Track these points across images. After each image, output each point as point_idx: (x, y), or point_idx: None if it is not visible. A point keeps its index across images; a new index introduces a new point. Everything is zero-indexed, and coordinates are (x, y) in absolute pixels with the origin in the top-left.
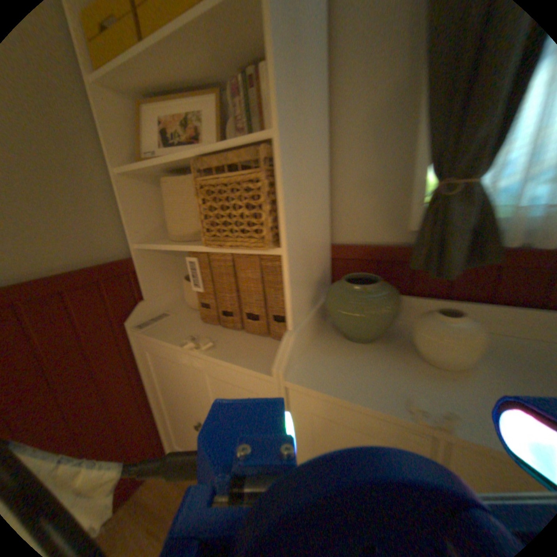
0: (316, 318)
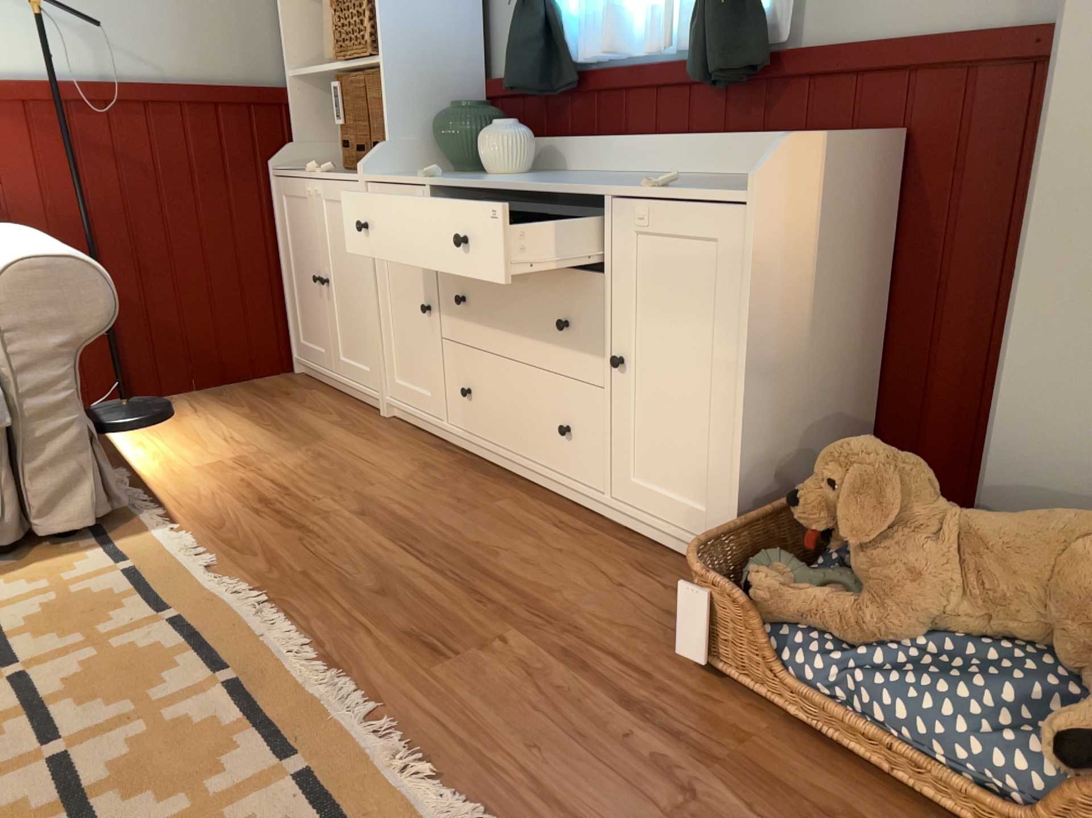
0: (422, 147)
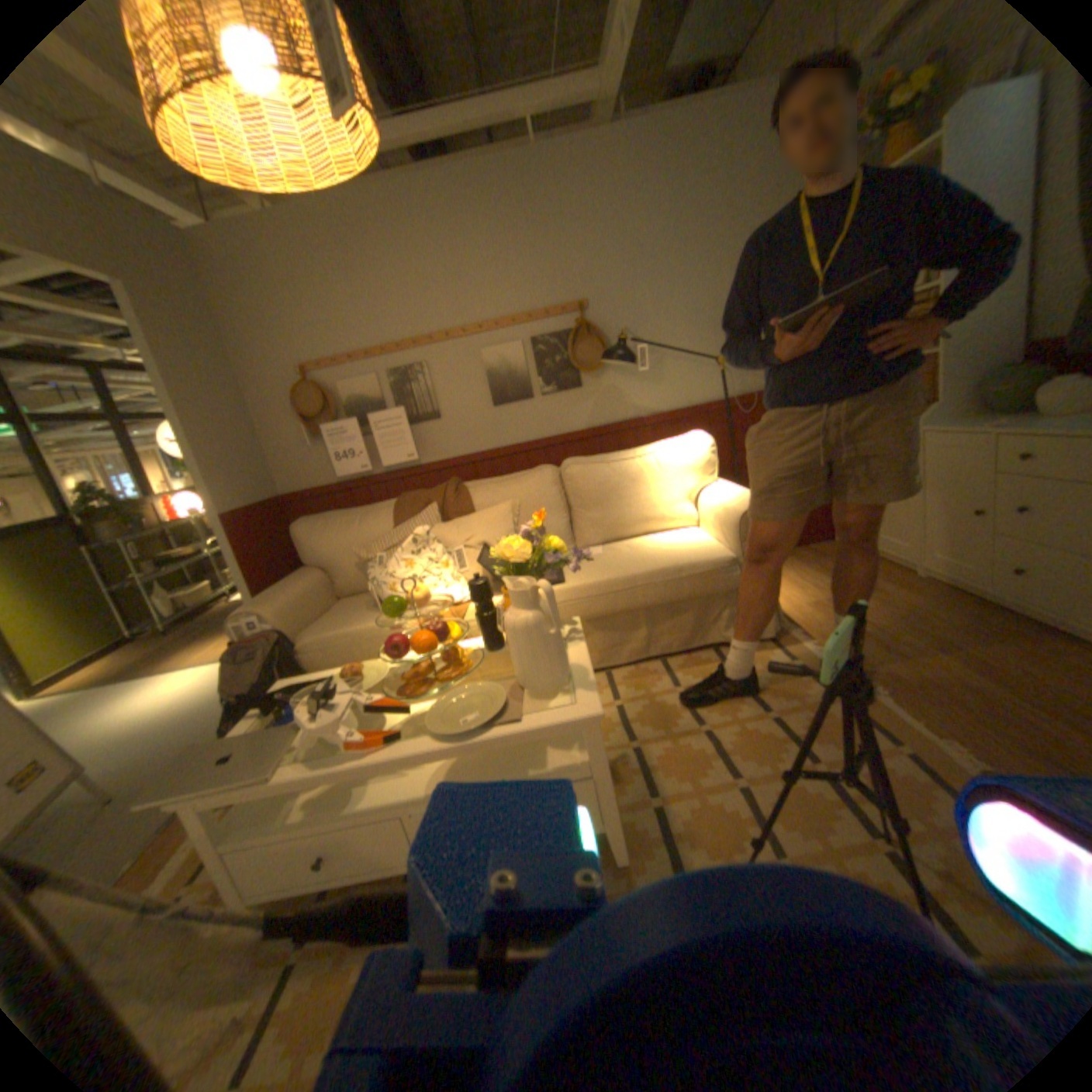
0: (969, 399)
